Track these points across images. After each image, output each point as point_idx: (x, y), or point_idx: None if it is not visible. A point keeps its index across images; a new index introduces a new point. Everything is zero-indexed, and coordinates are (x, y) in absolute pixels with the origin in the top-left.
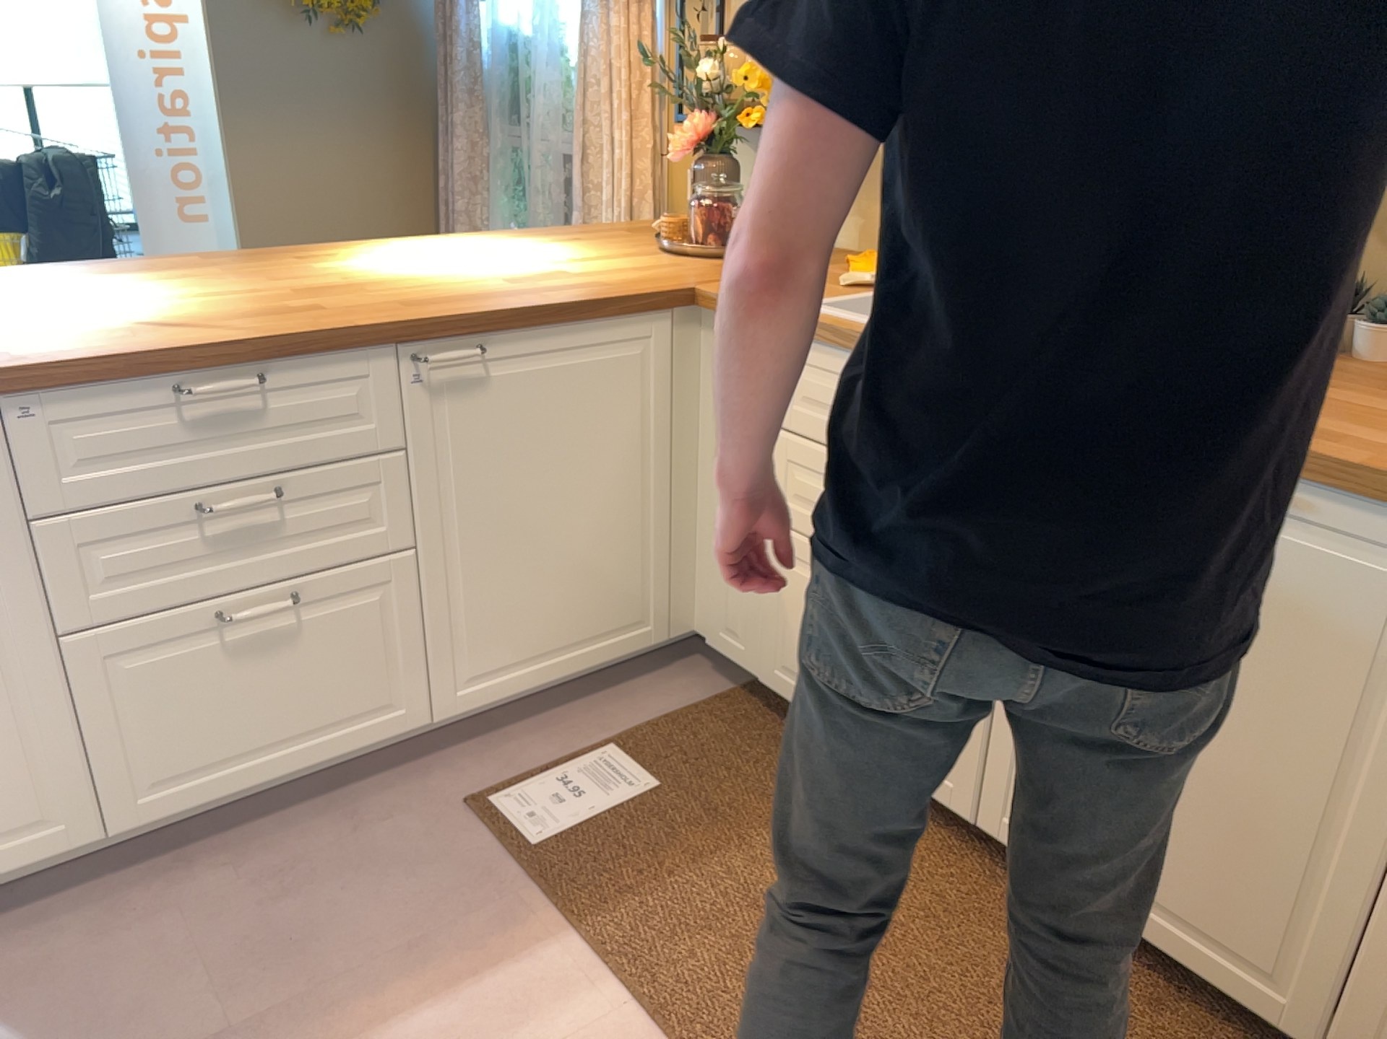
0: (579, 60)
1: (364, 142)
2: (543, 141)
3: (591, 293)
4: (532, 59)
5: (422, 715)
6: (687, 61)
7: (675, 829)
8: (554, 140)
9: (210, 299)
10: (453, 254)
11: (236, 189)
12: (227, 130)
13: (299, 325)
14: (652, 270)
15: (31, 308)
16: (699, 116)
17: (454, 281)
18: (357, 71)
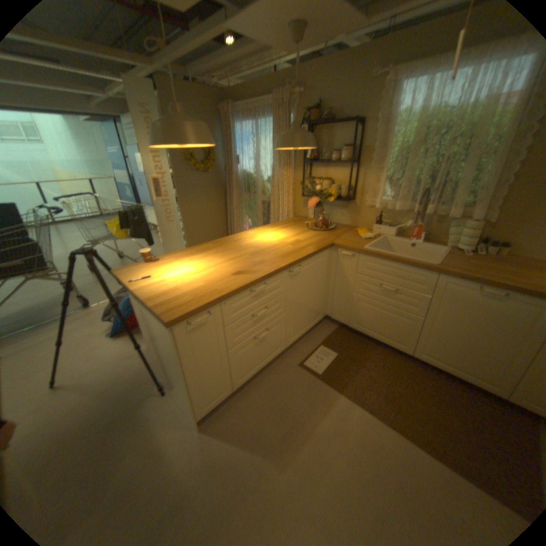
0: (271, 180)
1: (208, 199)
2: (258, 198)
3: (315, 248)
4: (252, 178)
5: (284, 348)
6: (310, 185)
7: (347, 365)
8: (261, 198)
9: (234, 261)
10: (266, 236)
11: (181, 214)
12: (178, 200)
13: (267, 269)
14: (316, 237)
15: (195, 270)
16: (312, 196)
17: (279, 246)
18: (206, 182)
